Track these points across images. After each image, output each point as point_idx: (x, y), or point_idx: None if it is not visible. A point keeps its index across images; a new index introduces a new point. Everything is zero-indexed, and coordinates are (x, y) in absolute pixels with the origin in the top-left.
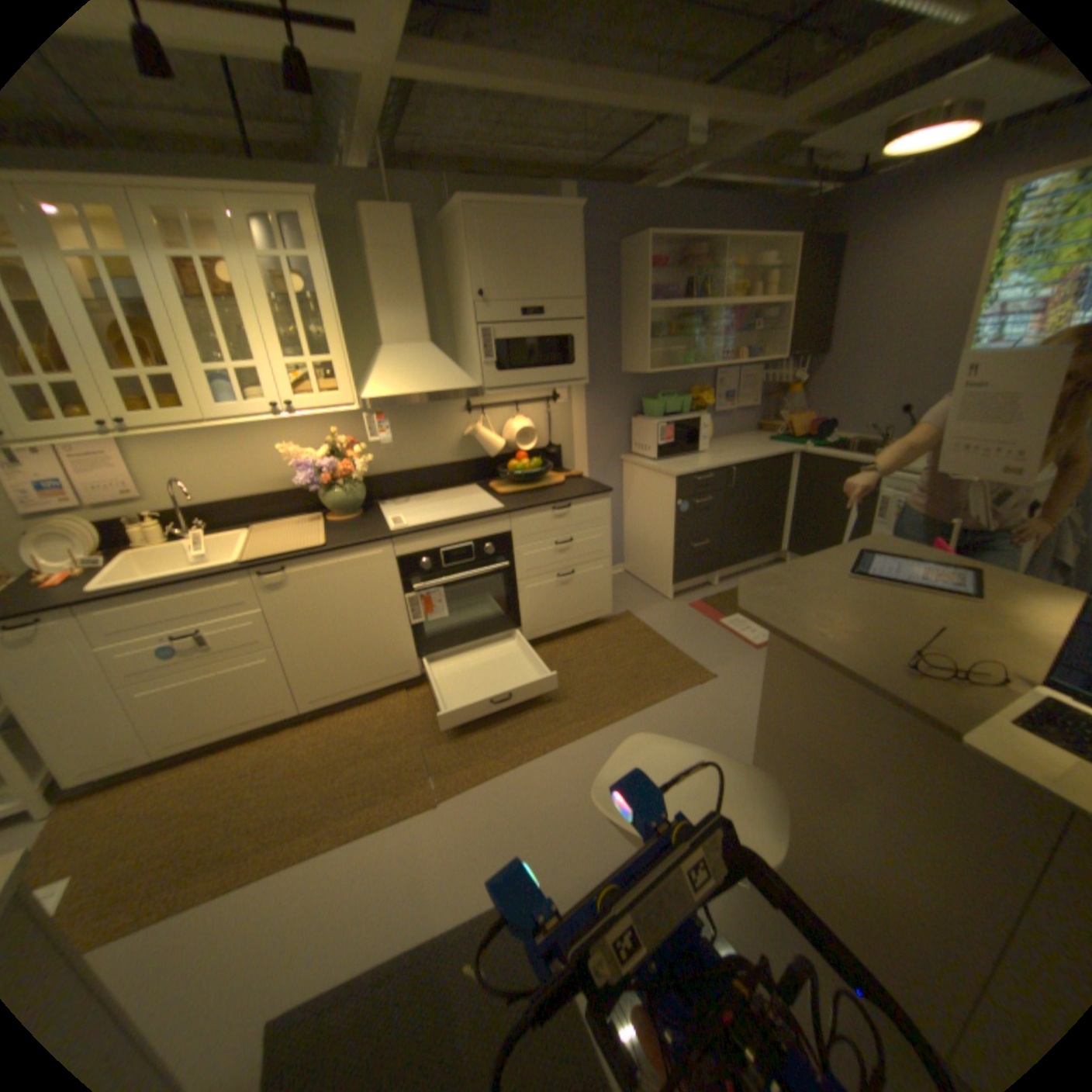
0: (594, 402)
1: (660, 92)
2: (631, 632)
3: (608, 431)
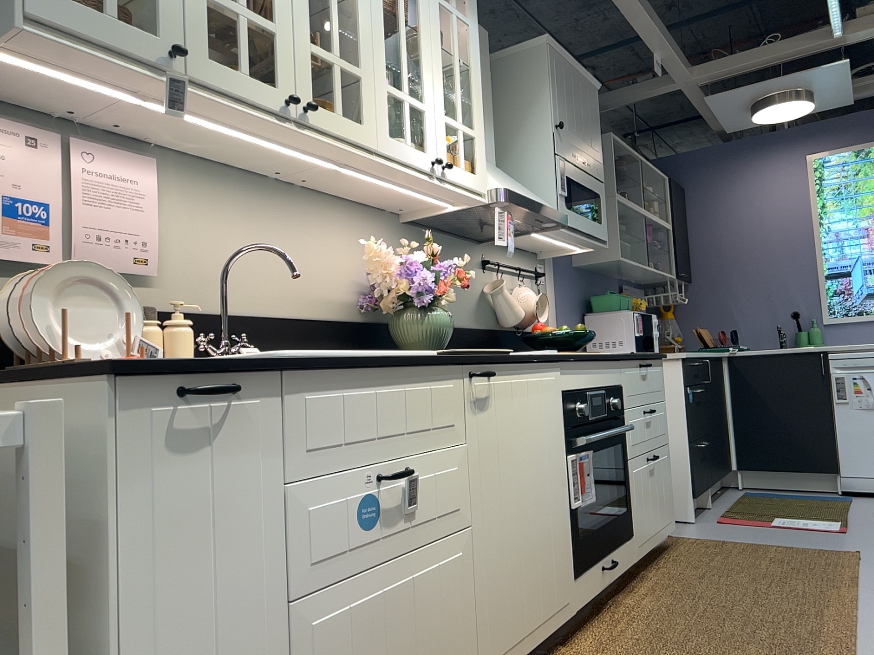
0: (562, 289)
1: (658, 24)
2: (709, 544)
3: (571, 325)
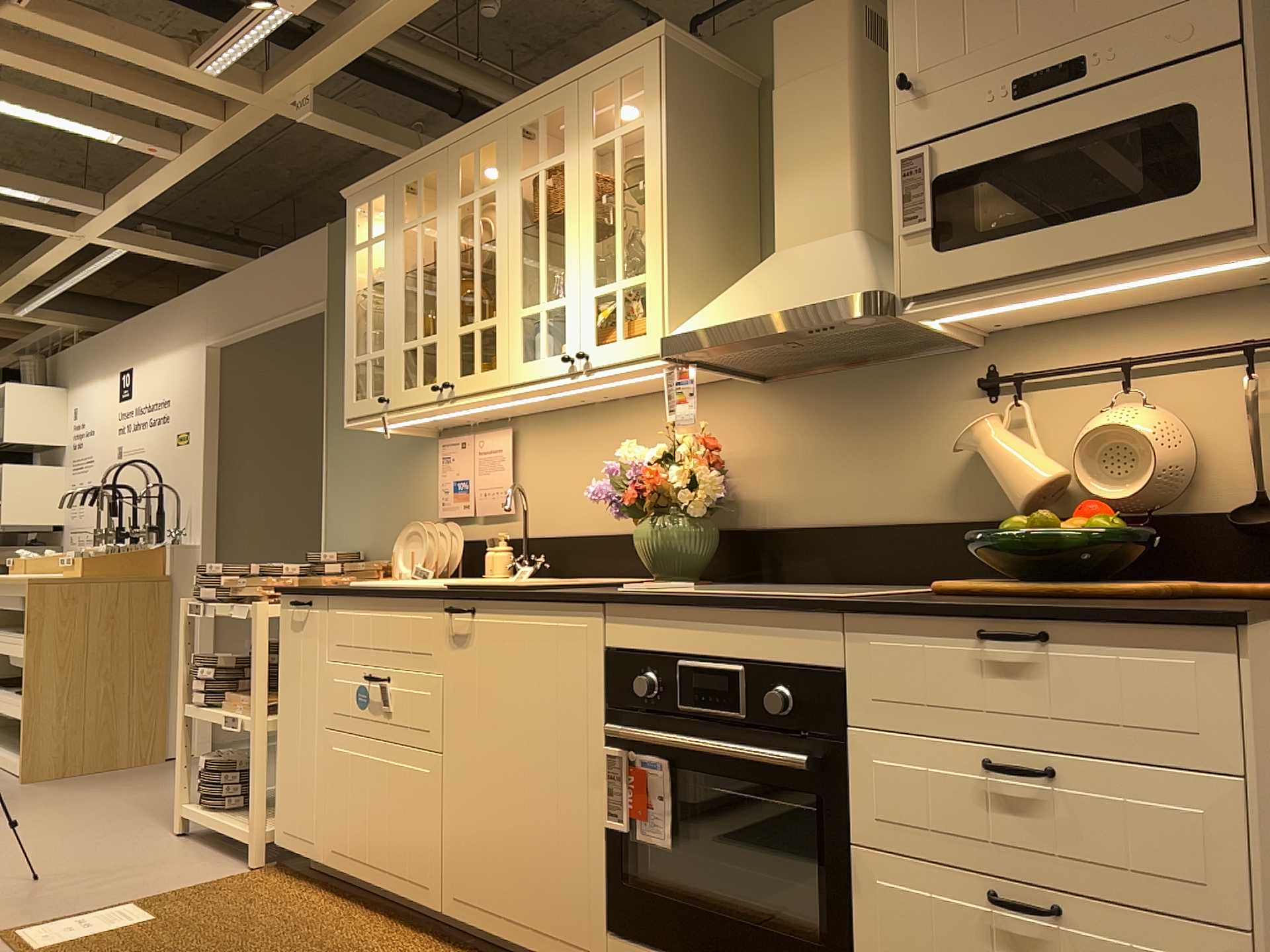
0: None
1: None
2: None
3: None
